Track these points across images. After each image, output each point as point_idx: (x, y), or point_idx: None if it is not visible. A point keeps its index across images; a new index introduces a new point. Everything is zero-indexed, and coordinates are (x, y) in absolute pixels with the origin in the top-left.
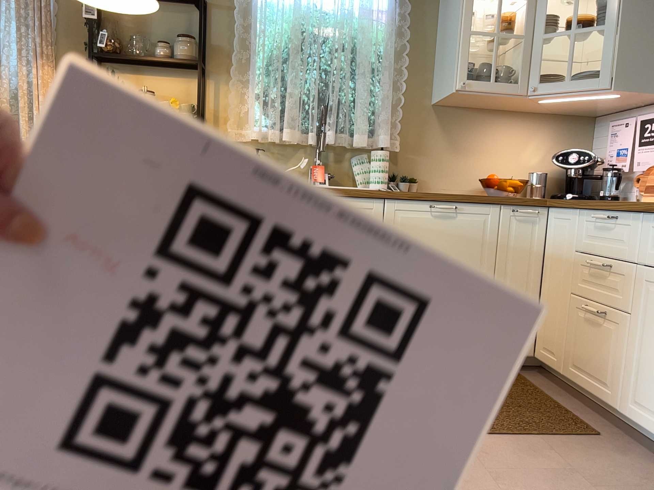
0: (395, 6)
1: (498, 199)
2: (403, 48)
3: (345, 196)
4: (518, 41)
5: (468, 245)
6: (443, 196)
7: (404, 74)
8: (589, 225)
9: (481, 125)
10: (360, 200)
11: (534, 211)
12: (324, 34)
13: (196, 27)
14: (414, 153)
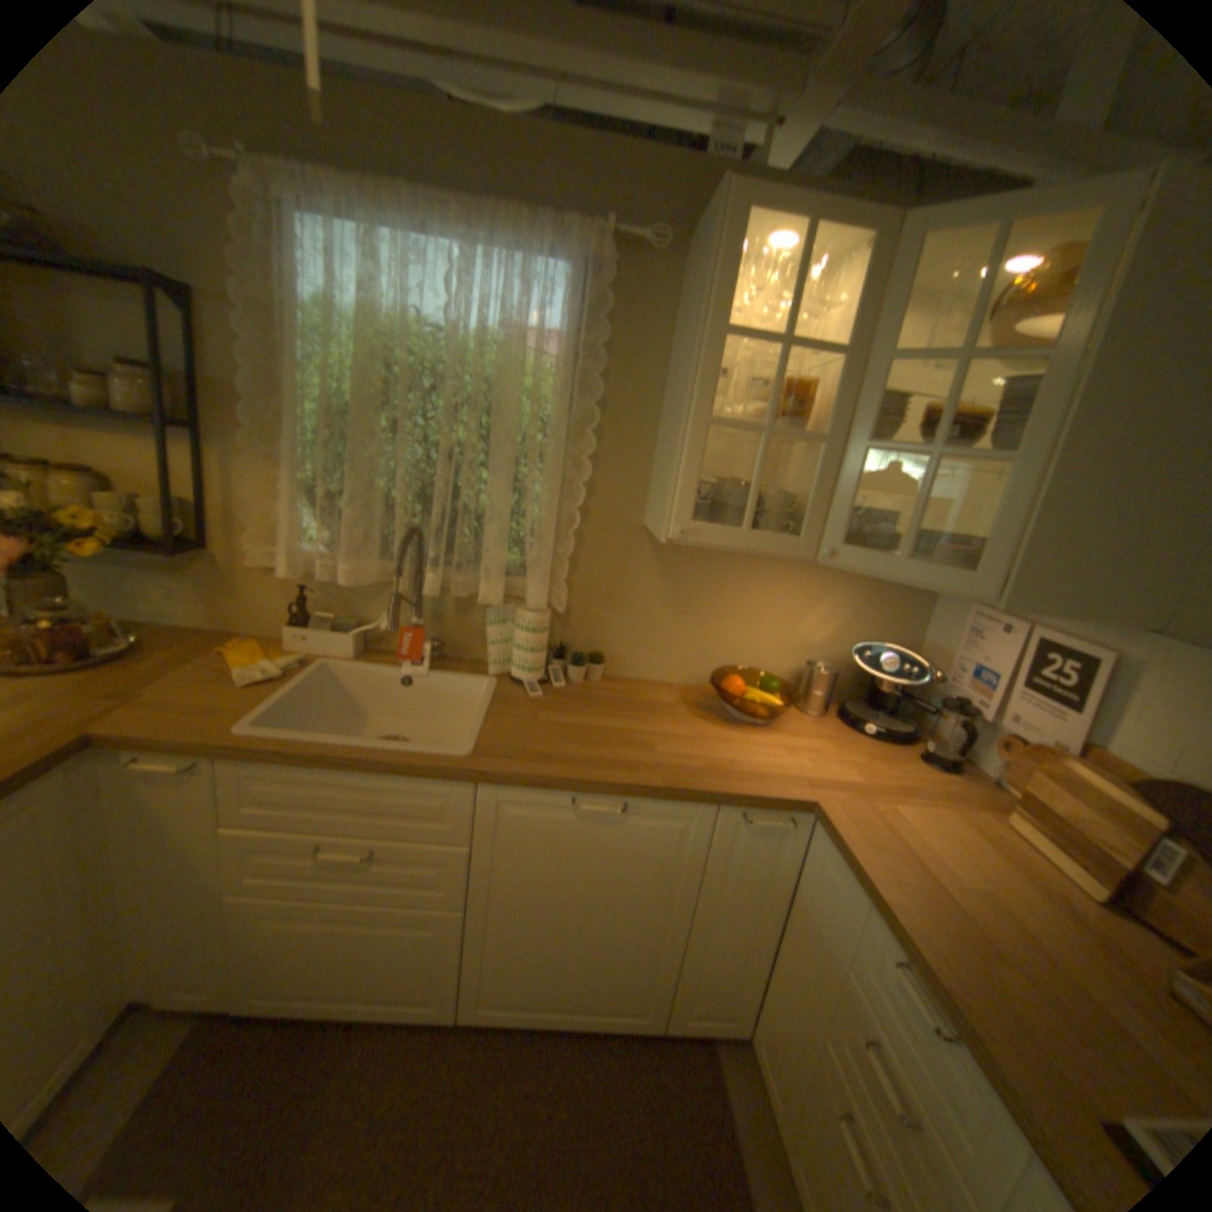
0: (581, 325)
1: (714, 799)
2: (590, 417)
3: (391, 774)
4: (819, 434)
5: (645, 872)
6: (599, 787)
7: (587, 471)
8: (888, 955)
9: (731, 568)
10: (422, 784)
11: (784, 828)
12: (432, 374)
13: (170, 335)
14: (603, 609)
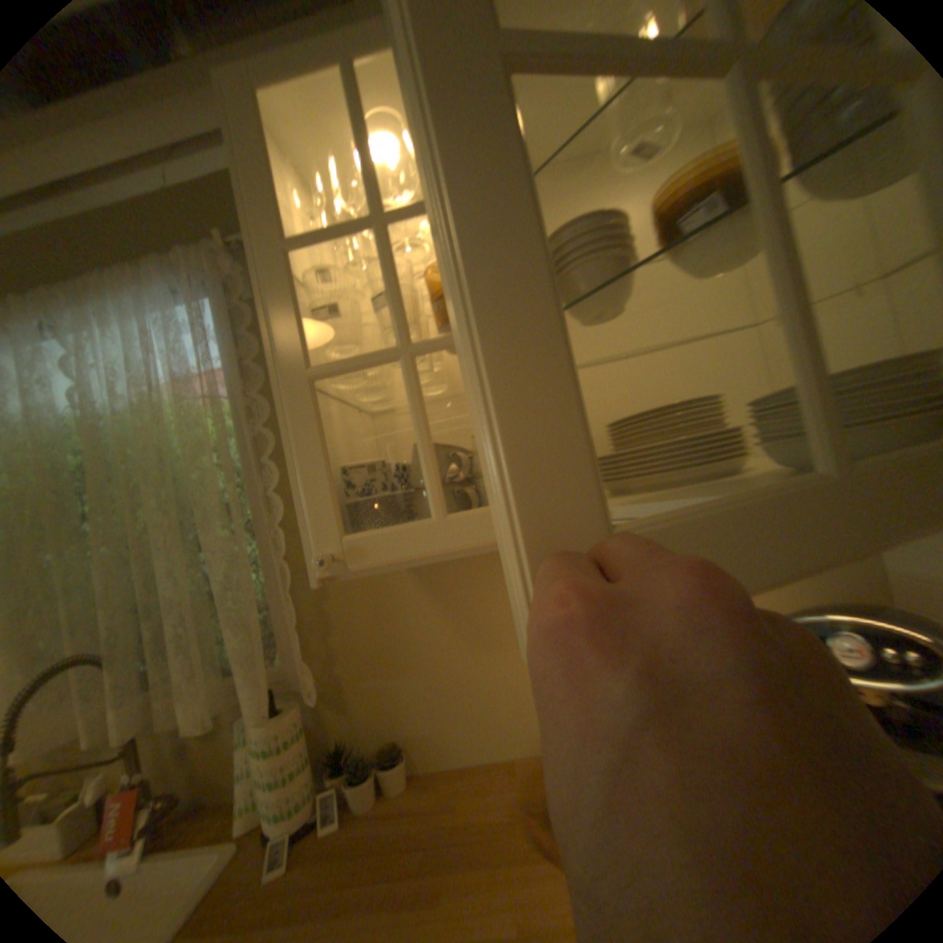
0: (235, 358)
1: None
2: (262, 449)
3: None
4: None
5: None
6: None
7: (279, 512)
8: None
9: None
10: None
11: None
12: (98, 470)
13: None
14: (378, 680)
